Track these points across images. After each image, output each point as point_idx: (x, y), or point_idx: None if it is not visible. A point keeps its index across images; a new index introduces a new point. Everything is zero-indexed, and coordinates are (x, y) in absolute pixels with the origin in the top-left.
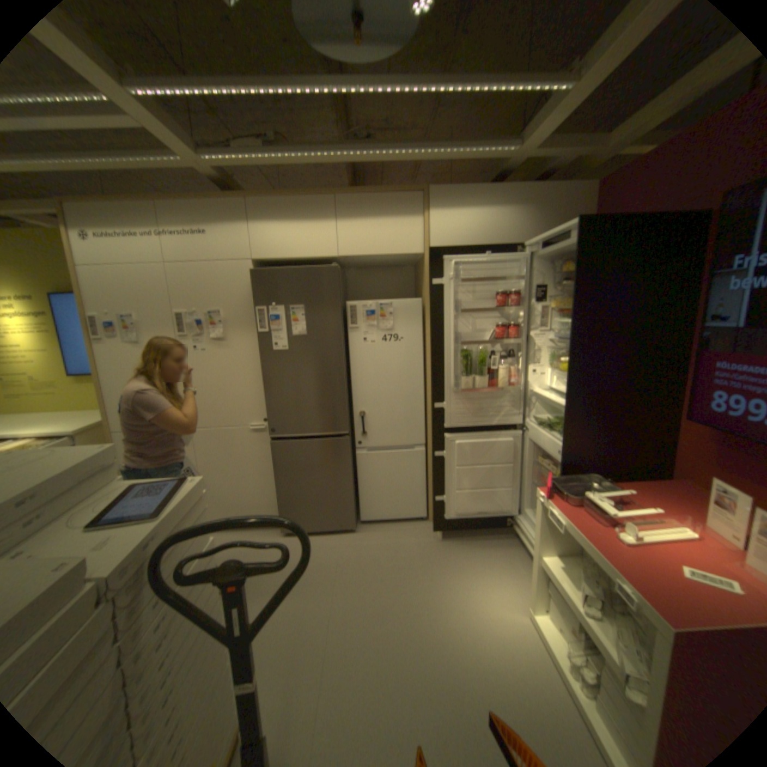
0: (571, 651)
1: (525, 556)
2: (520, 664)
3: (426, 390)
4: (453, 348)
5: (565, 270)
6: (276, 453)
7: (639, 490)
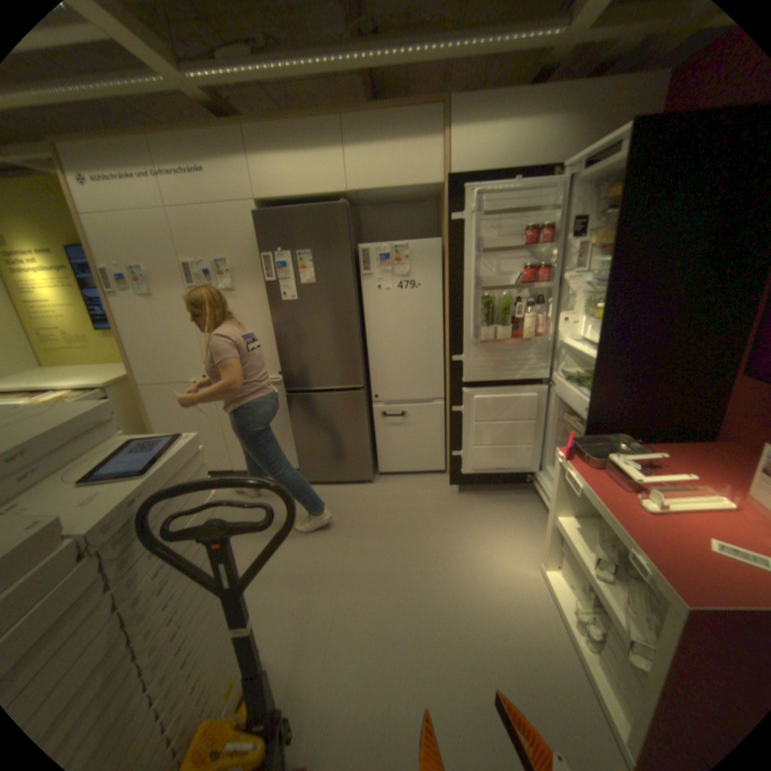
0: (580, 608)
1: (543, 512)
2: (526, 615)
3: (445, 342)
4: (473, 295)
5: (611, 195)
6: (291, 407)
7: (673, 452)
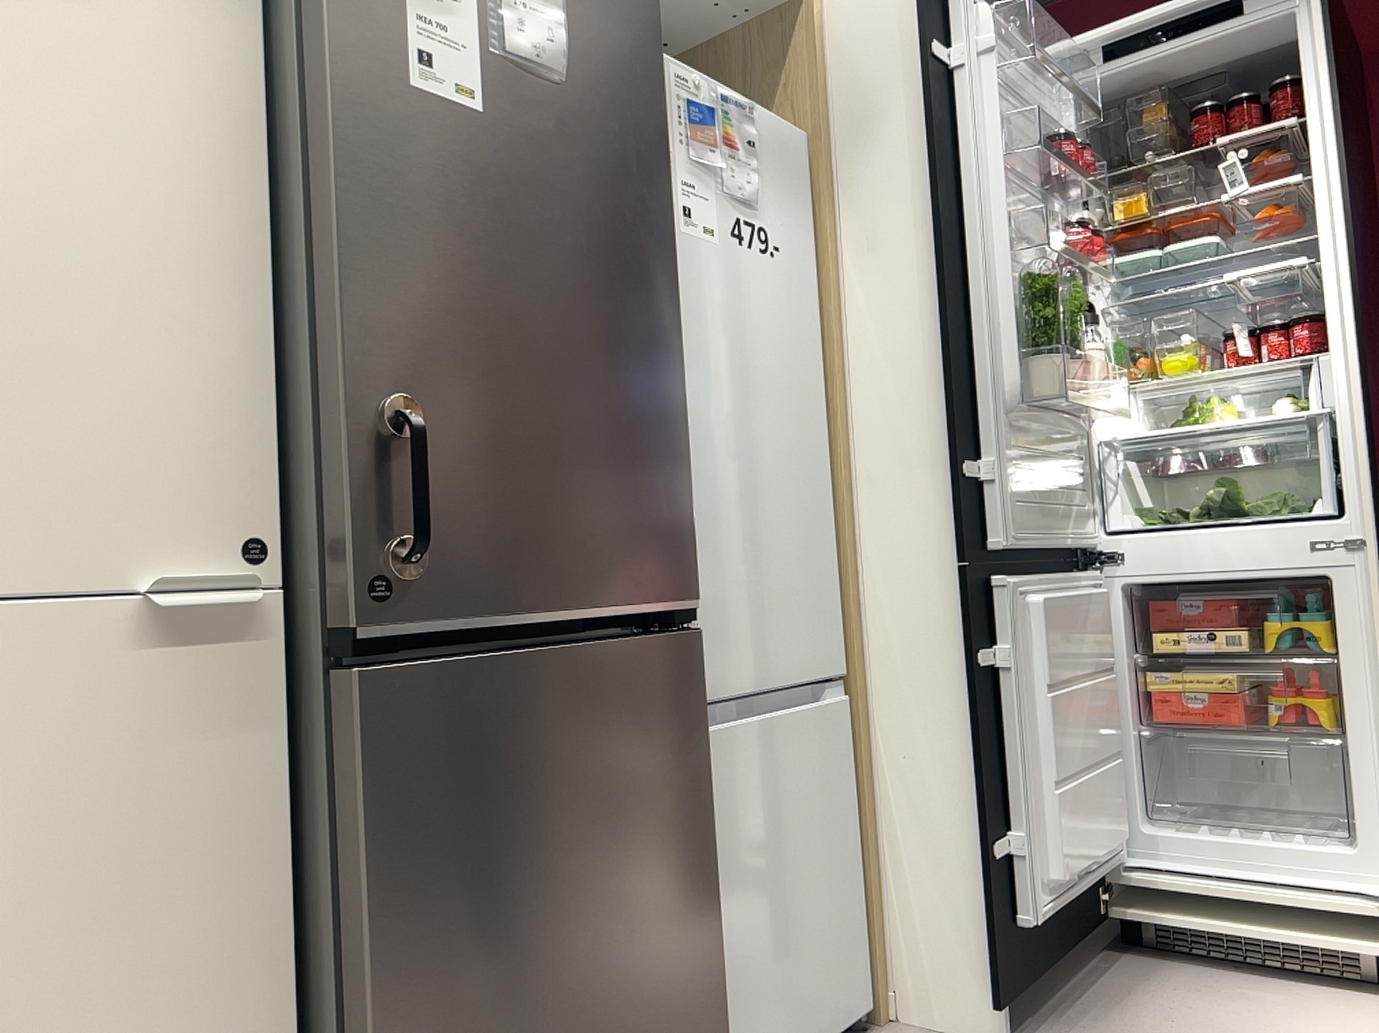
0: None
1: (1210, 969)
2: None
3: (831, 463)
4: (1008, 265)
5: (1157, 119)
6: (379, 762)
7: None
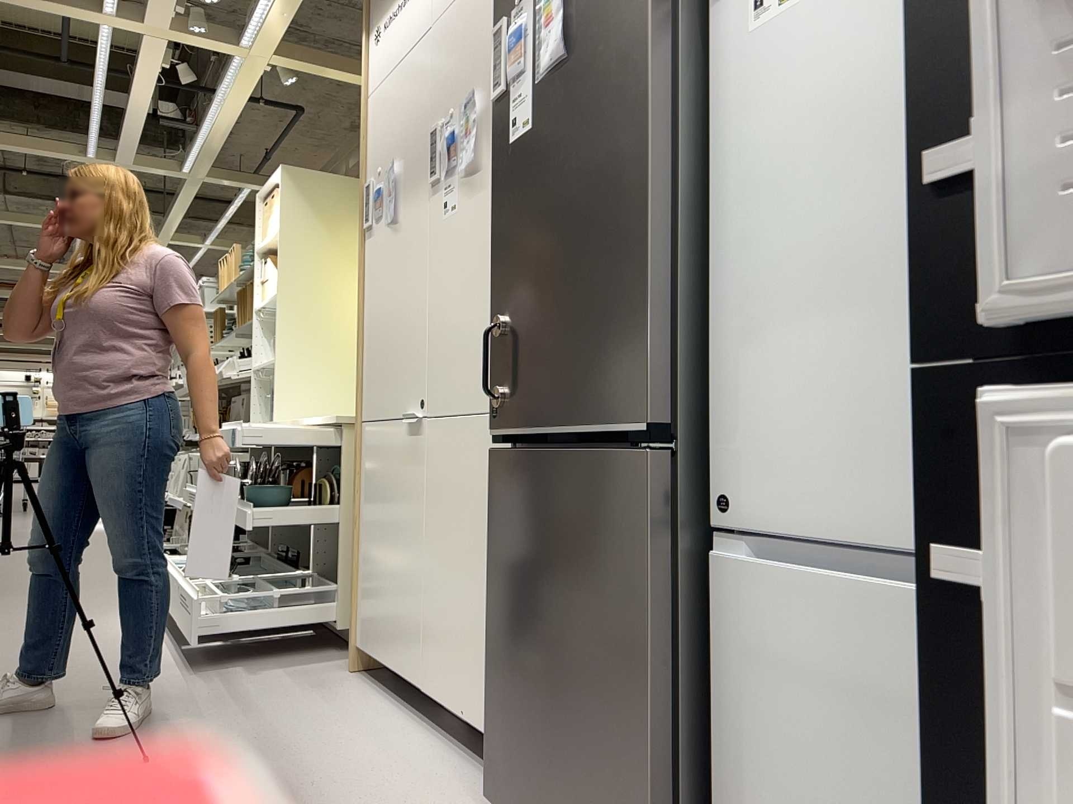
0: None
1: None
2: None
3: None
4: None
5: None
6: (493, 496)
7: None
